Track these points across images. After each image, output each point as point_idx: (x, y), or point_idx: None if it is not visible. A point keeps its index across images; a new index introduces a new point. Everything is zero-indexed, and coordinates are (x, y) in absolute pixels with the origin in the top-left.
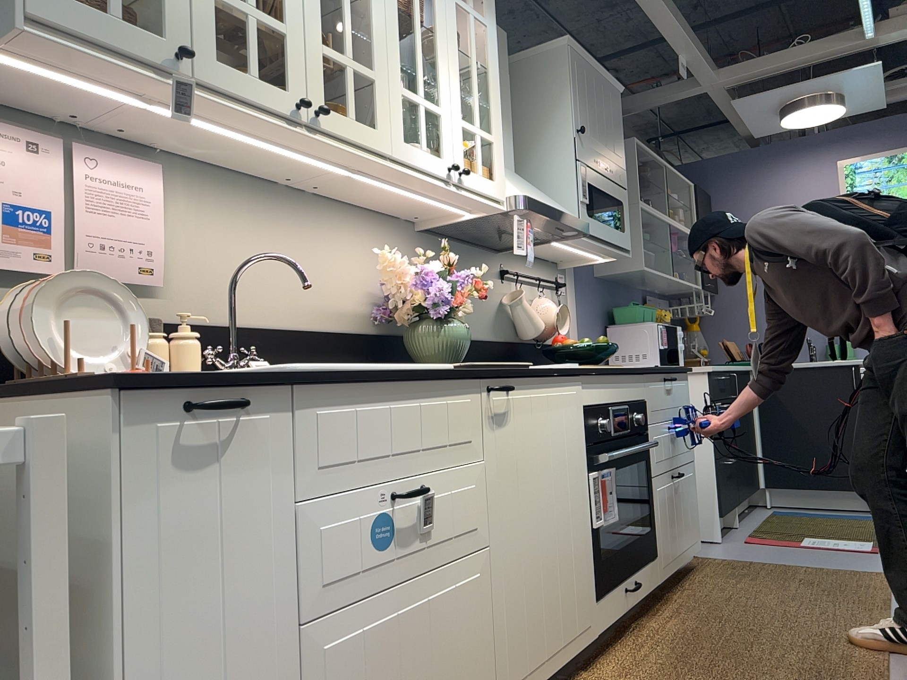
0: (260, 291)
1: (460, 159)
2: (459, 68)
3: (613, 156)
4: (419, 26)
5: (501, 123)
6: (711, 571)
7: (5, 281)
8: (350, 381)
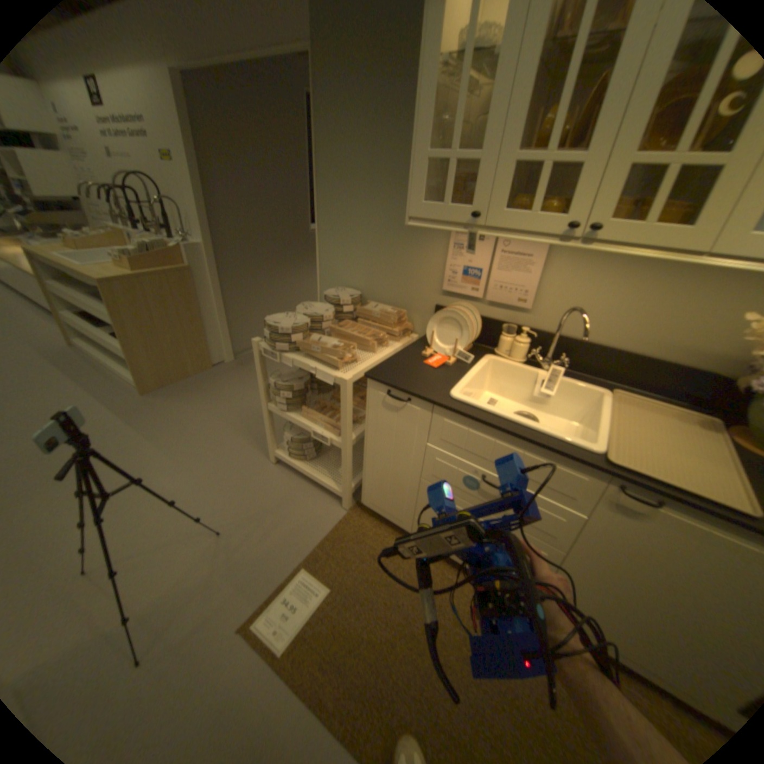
0: (609, 321)
1: None
2: None
3: None
4: None
5: None
6: None
7: (462, 298)
8: (467, 419)
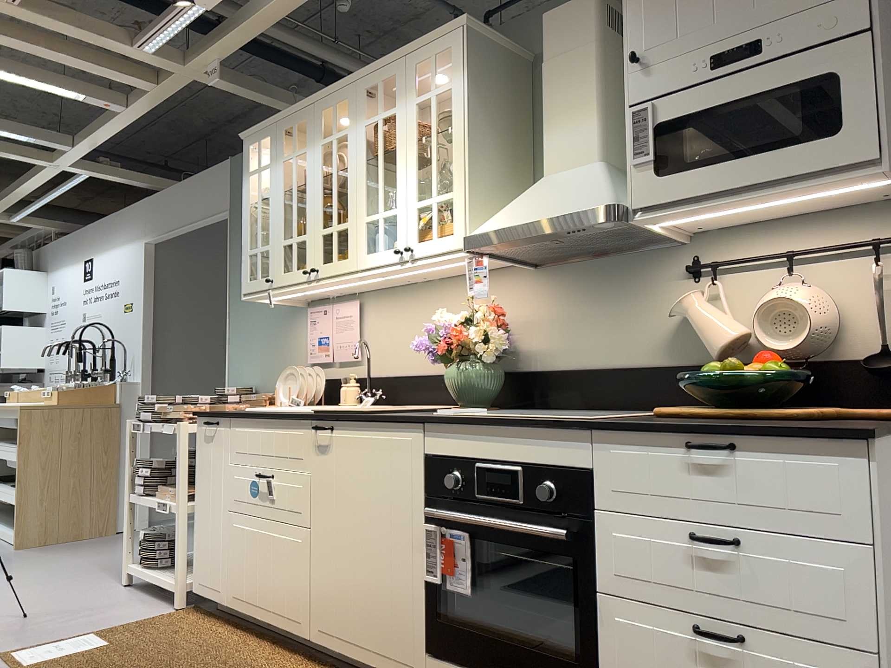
0: (404, 353)
1: (412, 237)
2: (415, 159)
3: (777, 10)
4: (380, 159)
5: (465, 169)
6: None
7: (321, 366)
8: (243, 417)
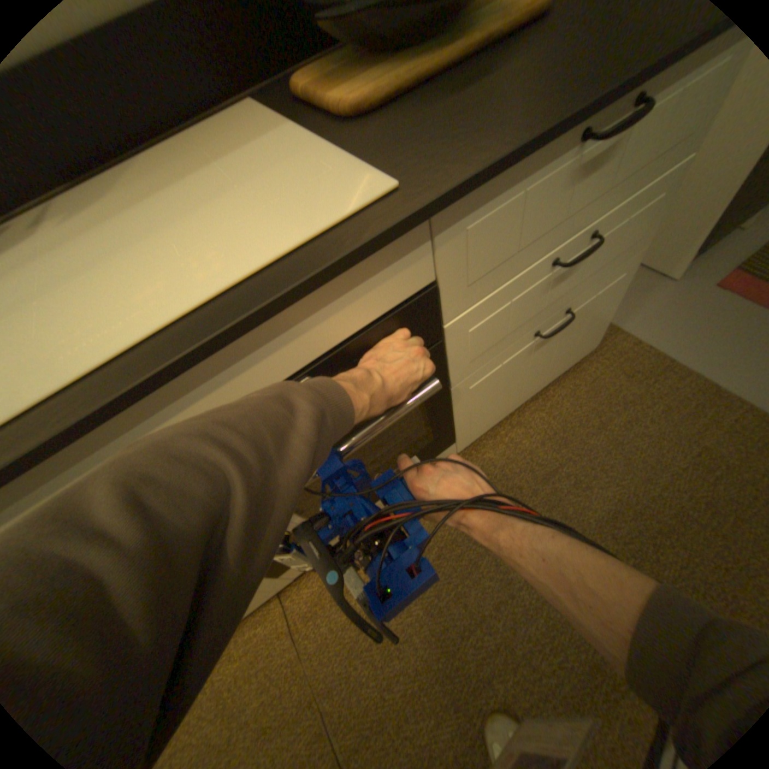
0: None
1: None
2: None
3: None
4: None
5: None
6: (587, 380)
7: None
8: None
